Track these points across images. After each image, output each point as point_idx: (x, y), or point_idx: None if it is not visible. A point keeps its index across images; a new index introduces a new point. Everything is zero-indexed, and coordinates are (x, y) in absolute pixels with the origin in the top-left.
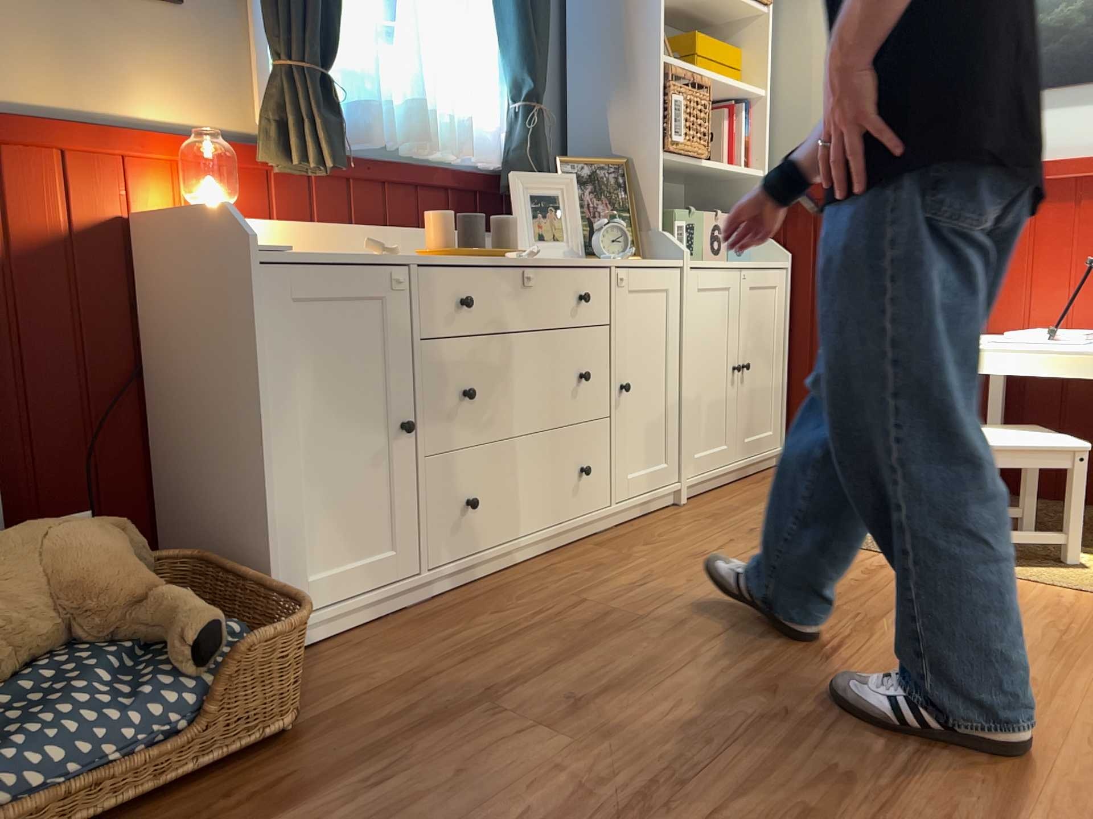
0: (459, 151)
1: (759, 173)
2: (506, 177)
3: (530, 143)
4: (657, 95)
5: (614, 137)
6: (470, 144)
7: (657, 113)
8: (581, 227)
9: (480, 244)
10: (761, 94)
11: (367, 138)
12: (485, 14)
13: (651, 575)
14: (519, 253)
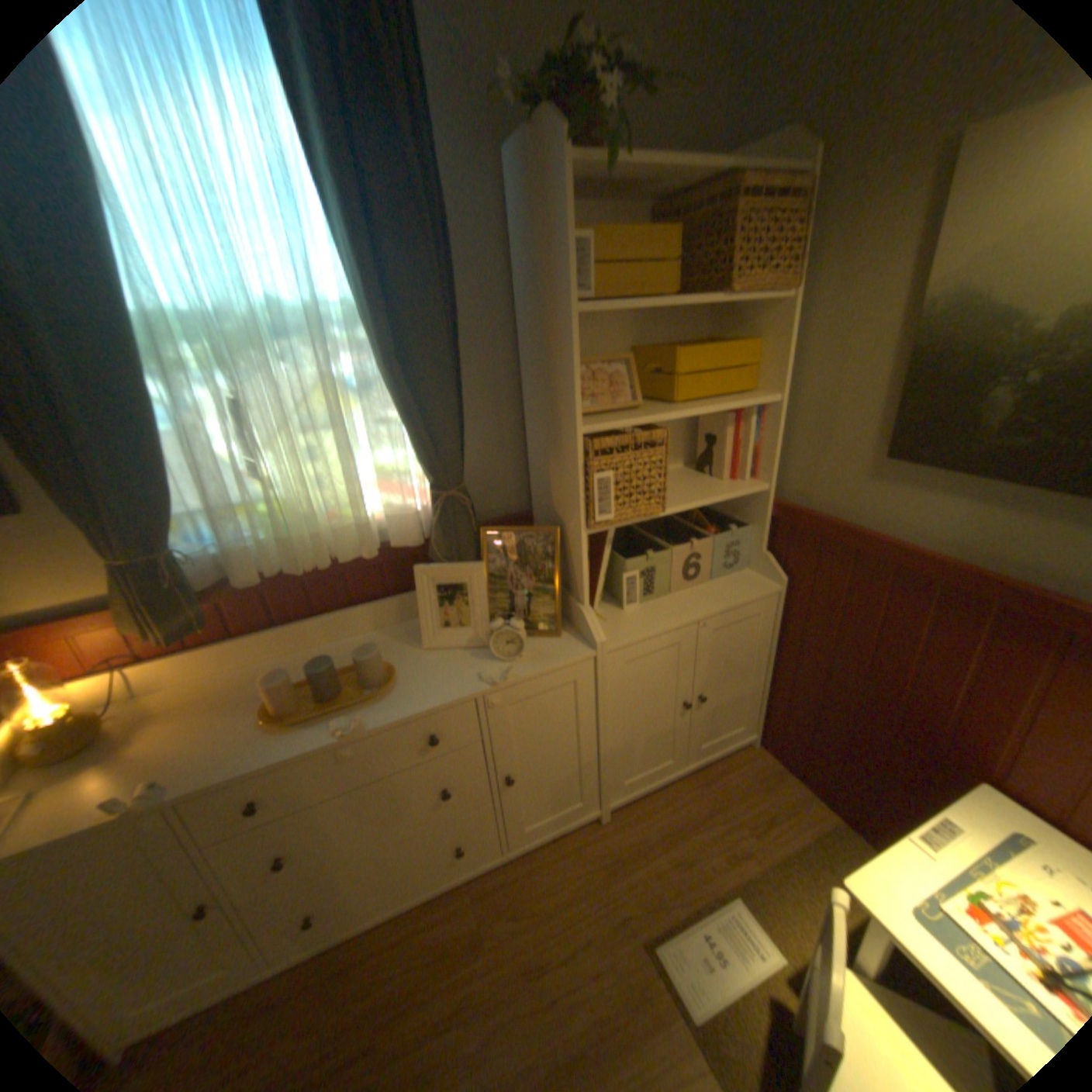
0: (358, 552)
1: (763, 487)
2: (430, 549)
3: (438, 529)
4: (577, 471)
5: (554, 492)
6: (392, 522)
7: (578, 489)
8: (485, 616)
9: (327, 691)
10: (774, 398)
11: (235, 580)
12: (381, 399)
13: (464, 1007)
14: (335, 728)
